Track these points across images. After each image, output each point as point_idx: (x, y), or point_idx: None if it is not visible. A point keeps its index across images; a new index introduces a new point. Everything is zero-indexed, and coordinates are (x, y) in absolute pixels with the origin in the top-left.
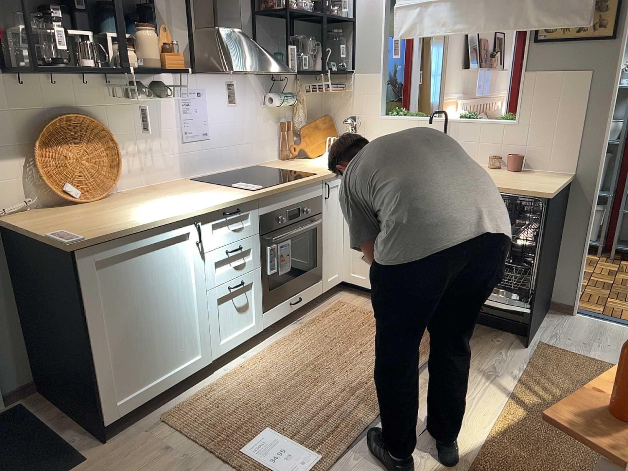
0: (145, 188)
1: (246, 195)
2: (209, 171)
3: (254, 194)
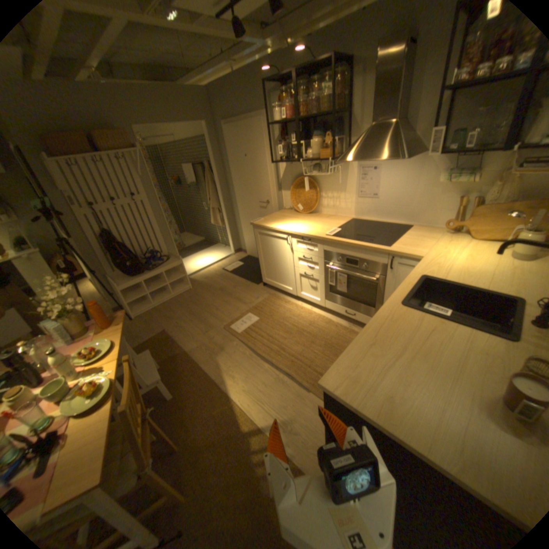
0: (330, 215)
1: (315, 235)
2: (374, 218)
3: (318, 236)
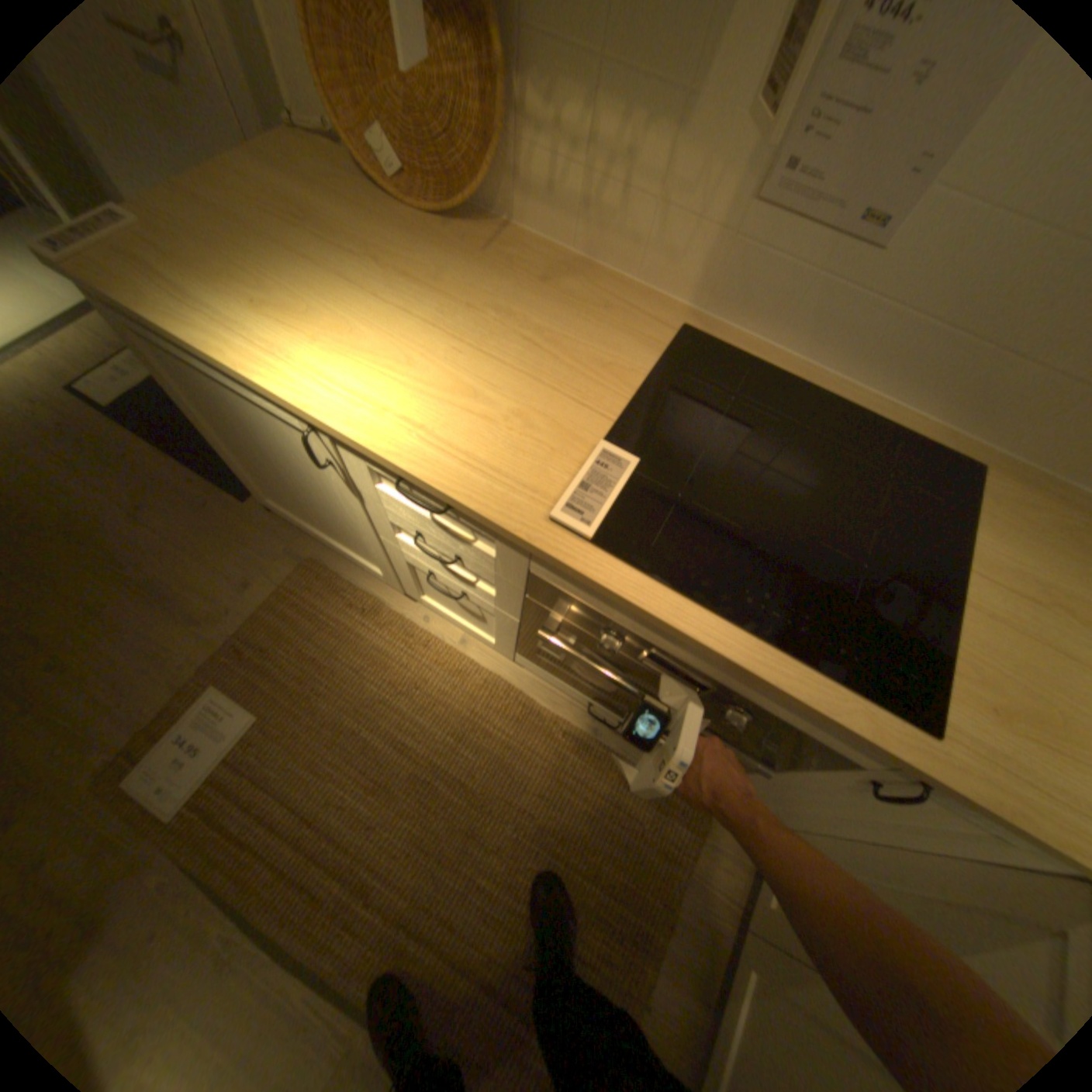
0: (563, 258)
1: (492, 505)
2: (797, 347)
3: (510, 528)
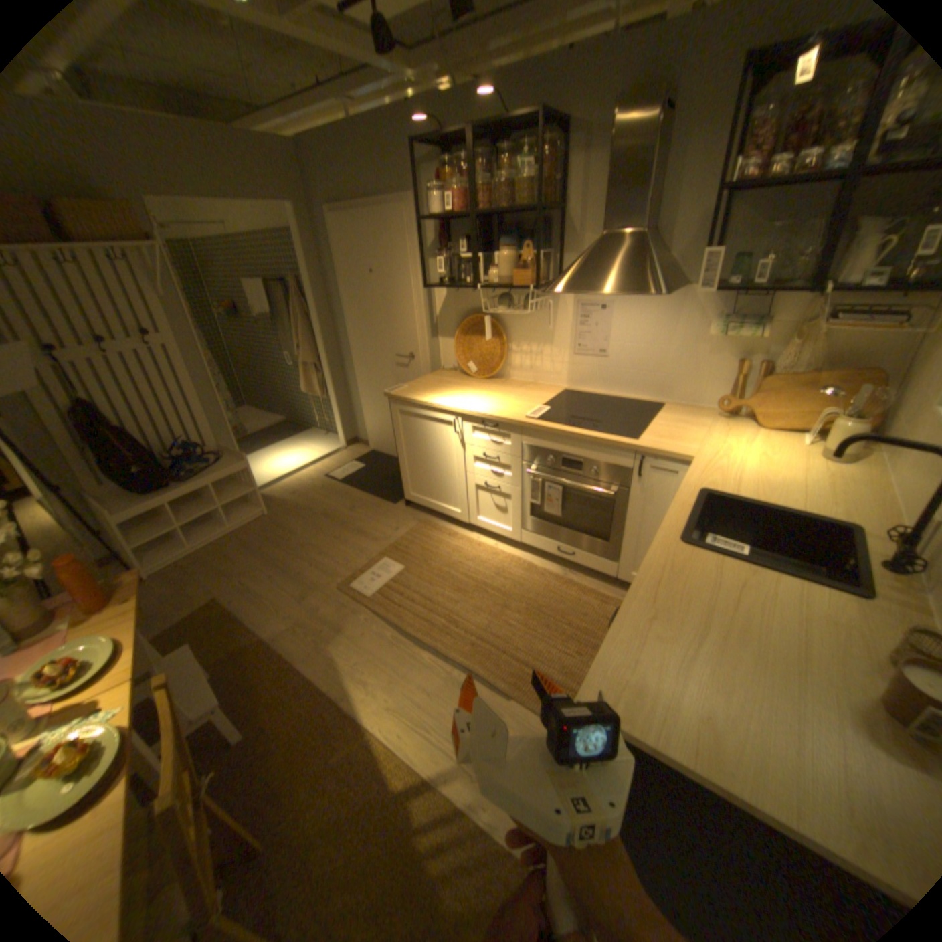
0: (526, 383)
1: (508, 417)
2: (600, 389)
3: (513, 420)
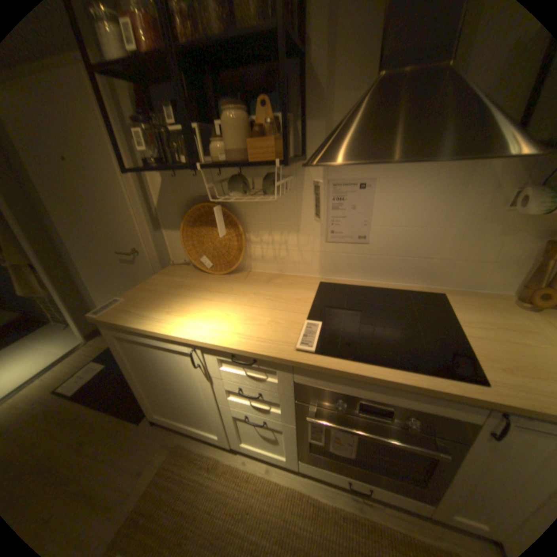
0: (272, 274)
1: (273, 350)
2: (361, 277)
3: (282, 356)
